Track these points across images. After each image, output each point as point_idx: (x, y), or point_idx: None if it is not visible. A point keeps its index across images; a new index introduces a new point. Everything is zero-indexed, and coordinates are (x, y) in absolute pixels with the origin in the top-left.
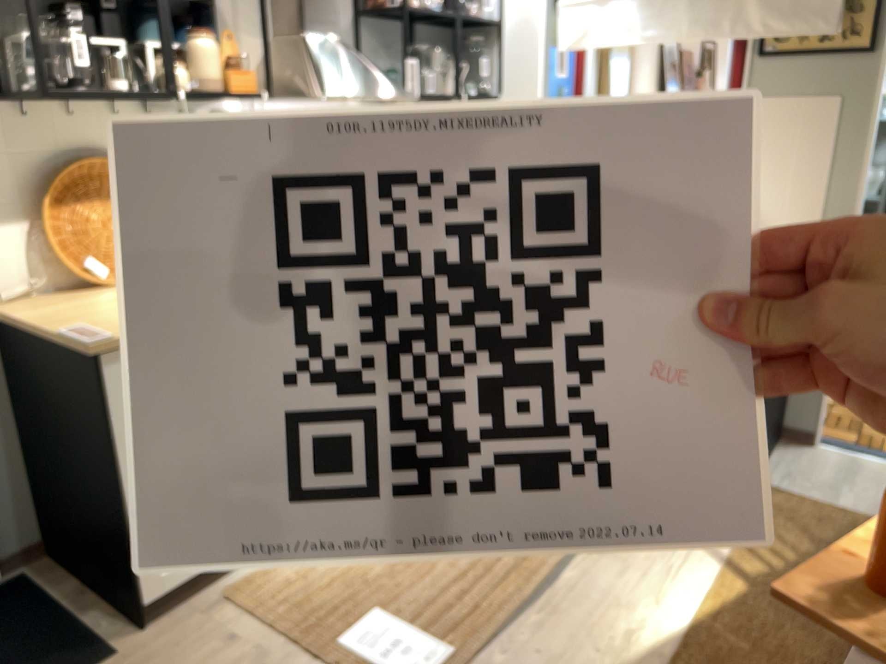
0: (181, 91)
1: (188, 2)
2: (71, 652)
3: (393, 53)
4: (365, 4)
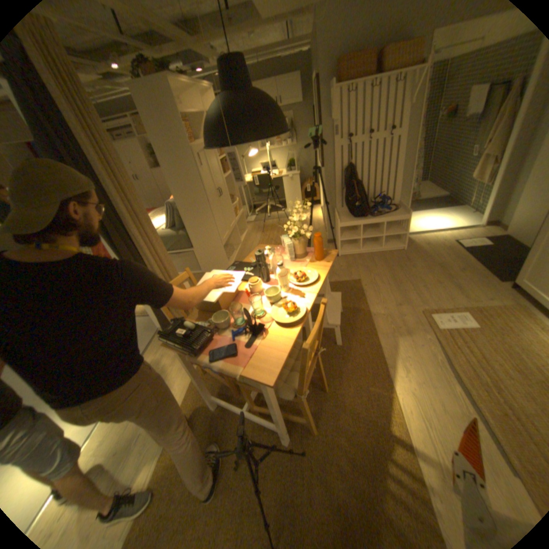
0: None
1: None
2: (509, 276)
3: None
4: None
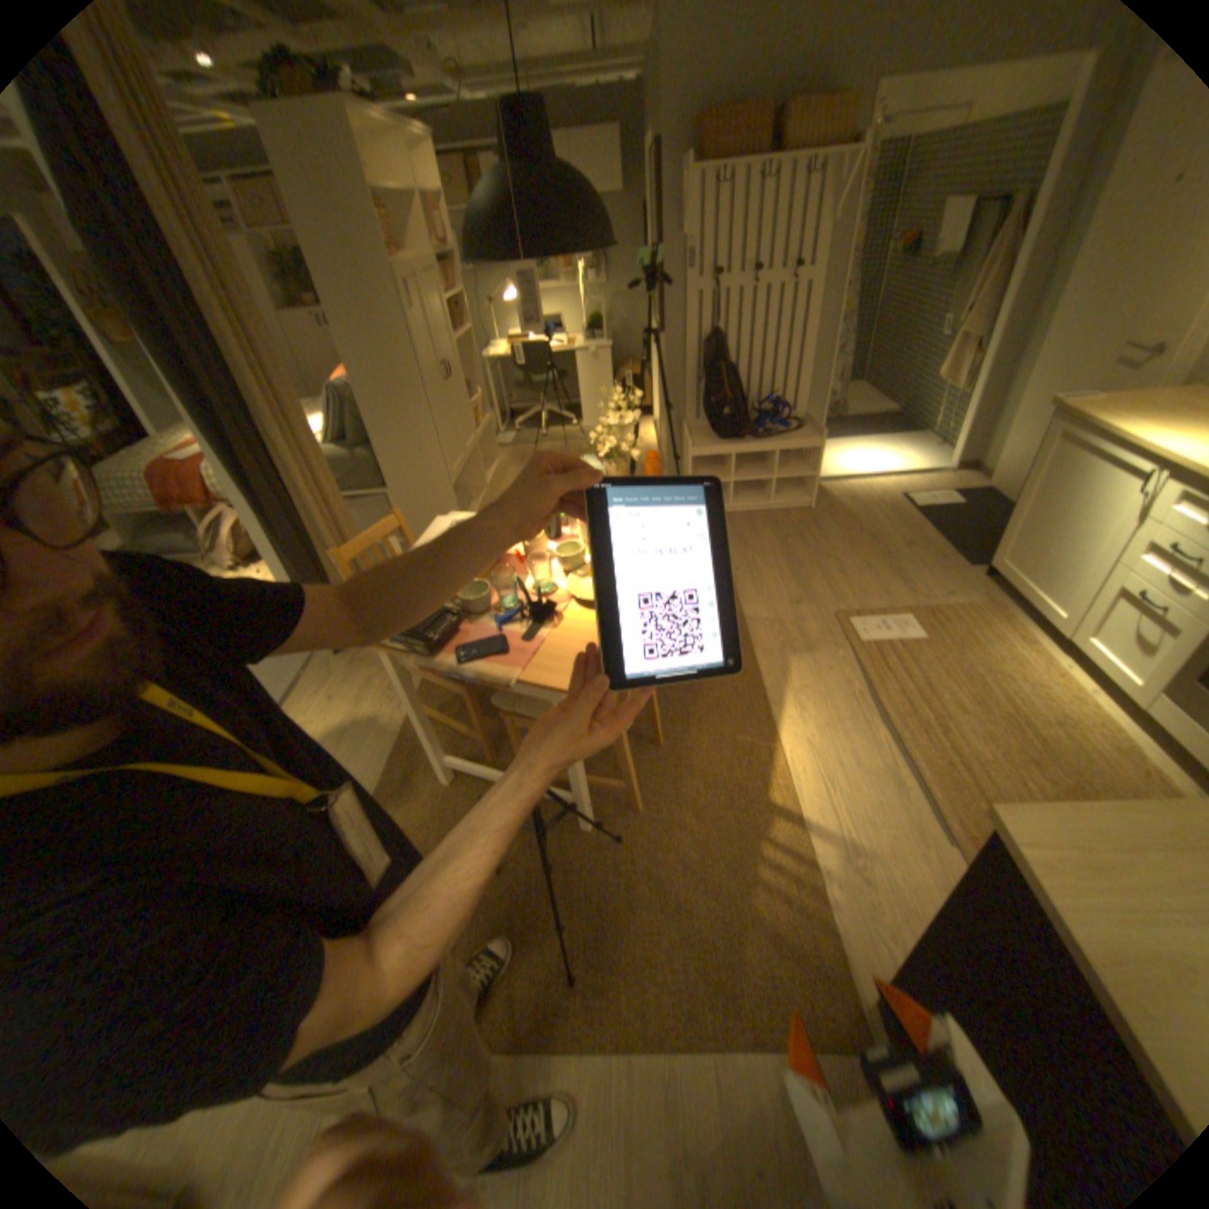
0: None
1: None
2: (983, 557)
3: None
4: None
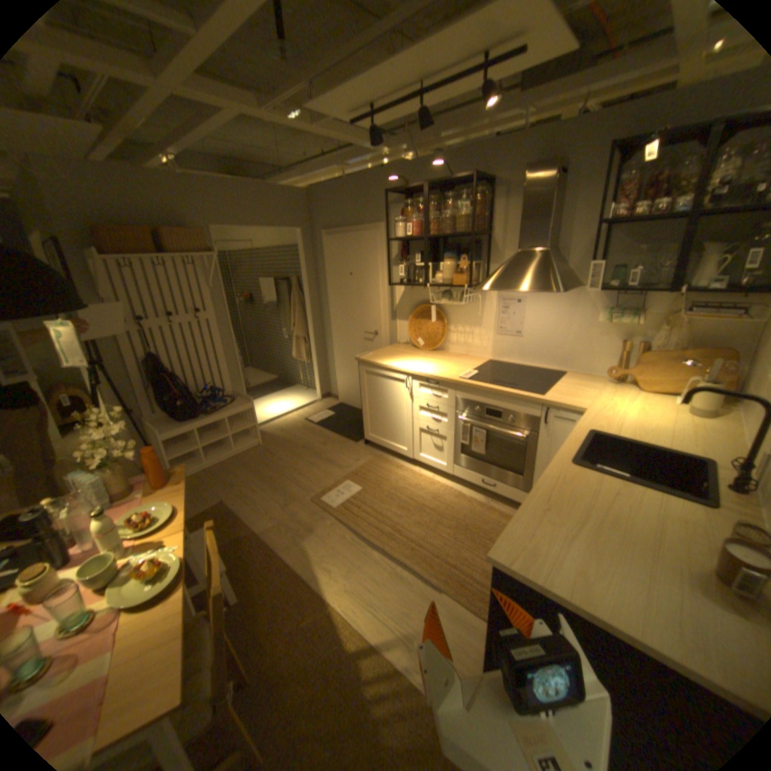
0: (436, 283)
1: (479, 240)
2: (359, 436)
3: (647, 249)
4: (625, 213)
